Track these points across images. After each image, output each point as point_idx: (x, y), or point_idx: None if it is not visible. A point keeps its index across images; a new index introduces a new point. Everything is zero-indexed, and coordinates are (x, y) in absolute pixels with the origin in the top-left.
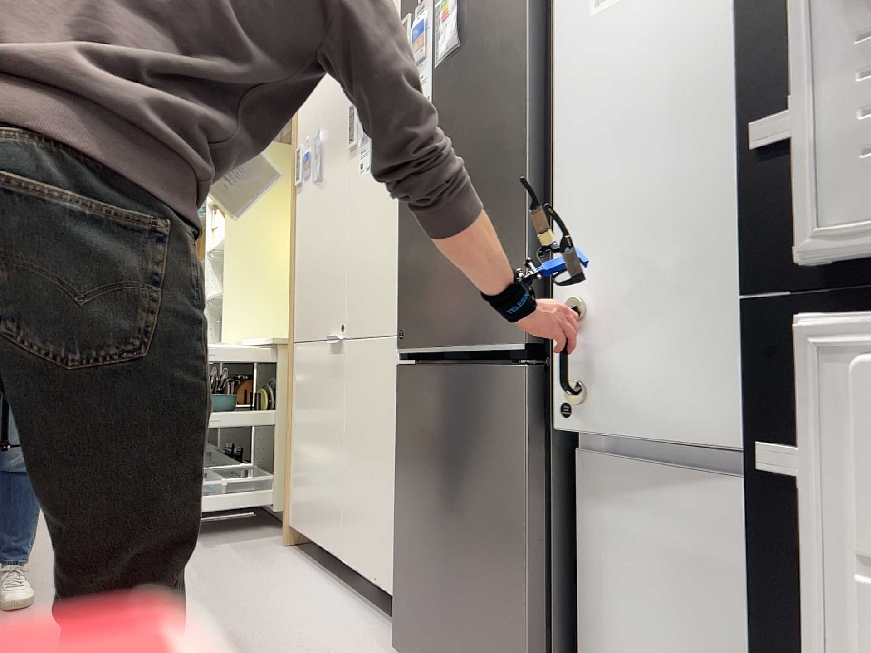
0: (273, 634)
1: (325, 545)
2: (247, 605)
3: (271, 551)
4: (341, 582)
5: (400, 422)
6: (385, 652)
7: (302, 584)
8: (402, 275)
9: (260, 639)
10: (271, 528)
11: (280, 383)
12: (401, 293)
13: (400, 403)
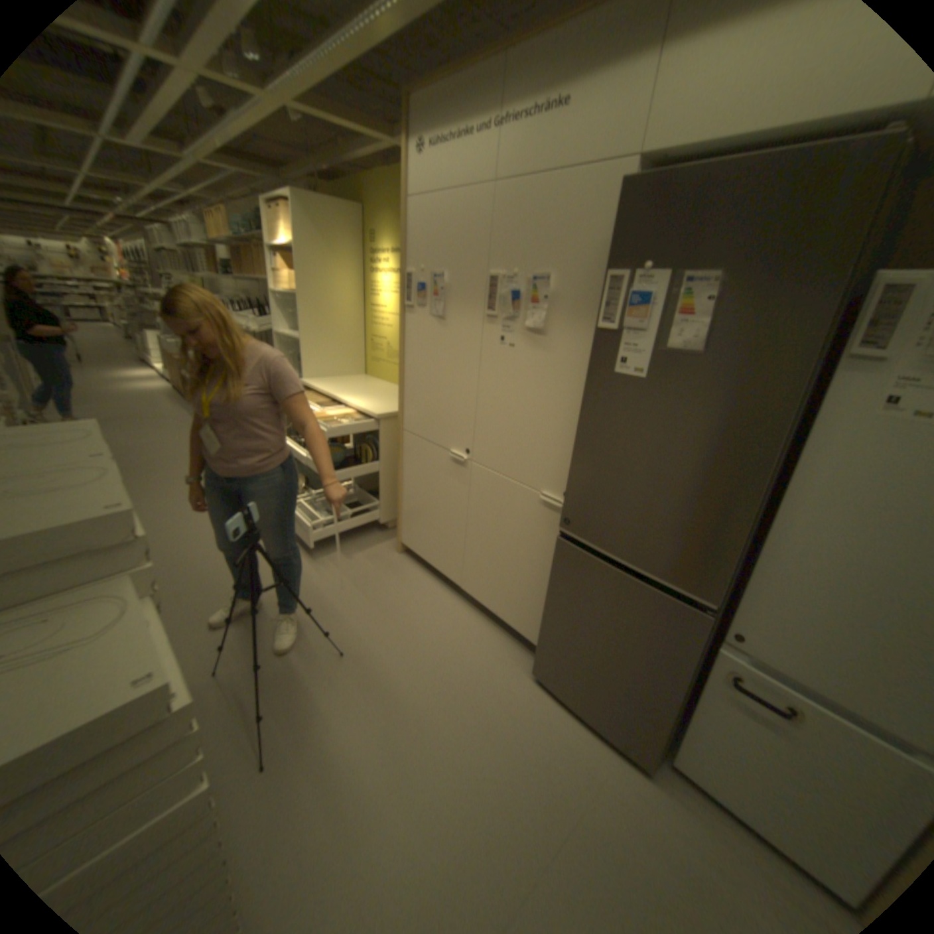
0: (446, 655)
1: (443, 571)
2: (412, 625)
3: (394, 560)
4: (455, 592)
5: (557, 570)
6: (519, 666)
7: (433, 597)
8: (574, 481)
9: (442, 662)
10: (377, 530)
11: (383, 444)
12: (572, 493)
13: (559, 560)
